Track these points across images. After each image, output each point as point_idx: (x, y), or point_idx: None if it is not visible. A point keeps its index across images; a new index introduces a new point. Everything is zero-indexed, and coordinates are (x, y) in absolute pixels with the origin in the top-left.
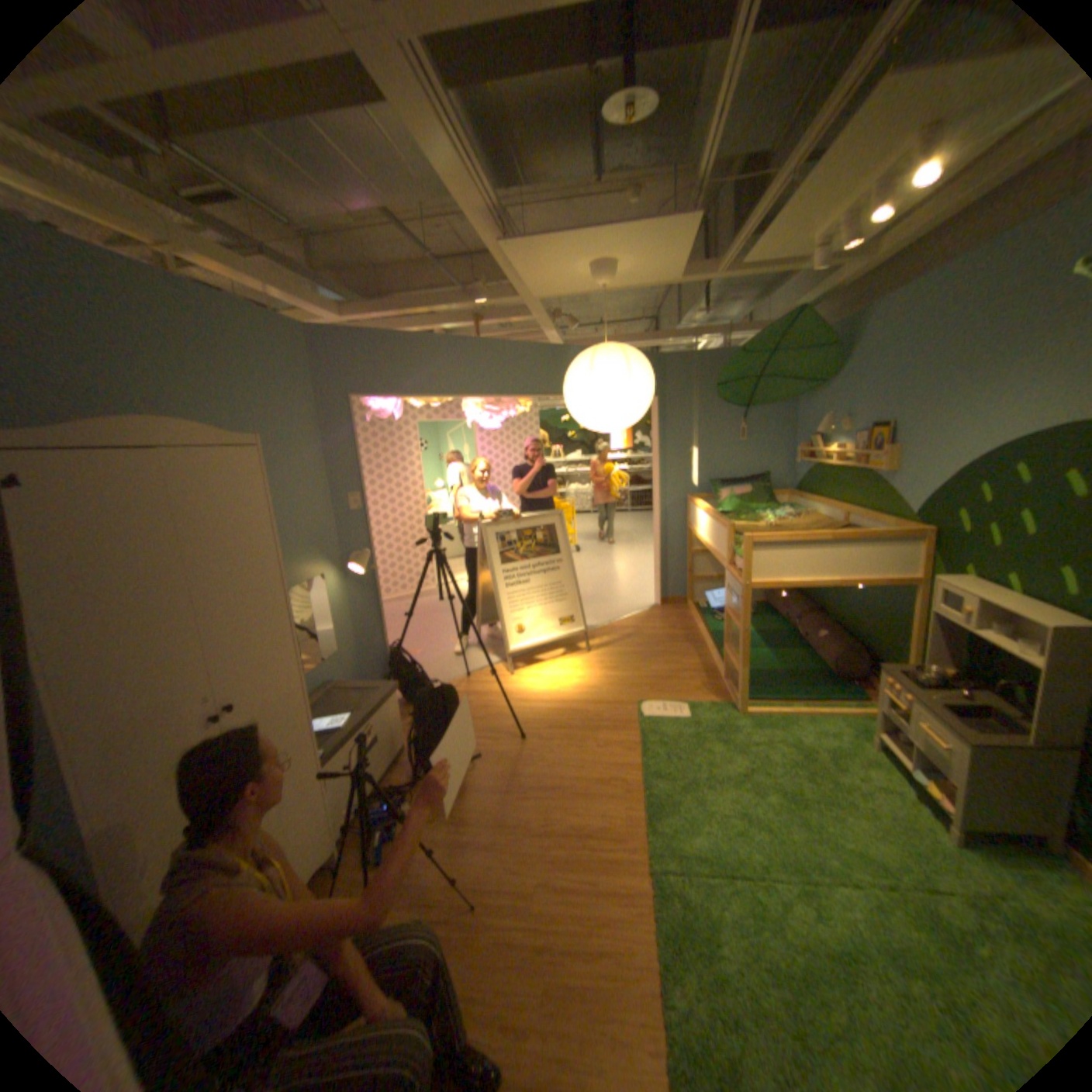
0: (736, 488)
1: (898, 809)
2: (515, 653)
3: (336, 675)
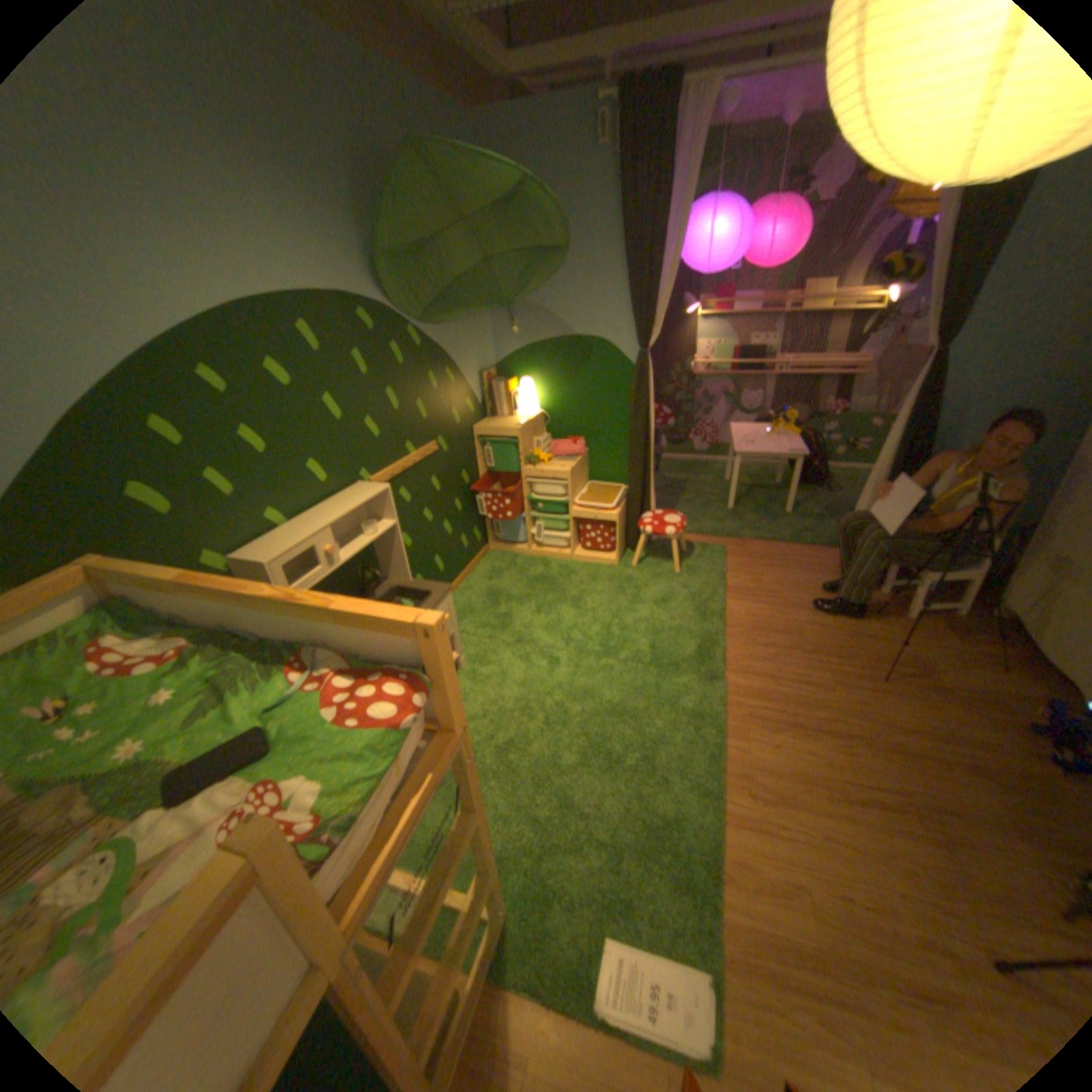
0: None
1: None
2: None
3: None
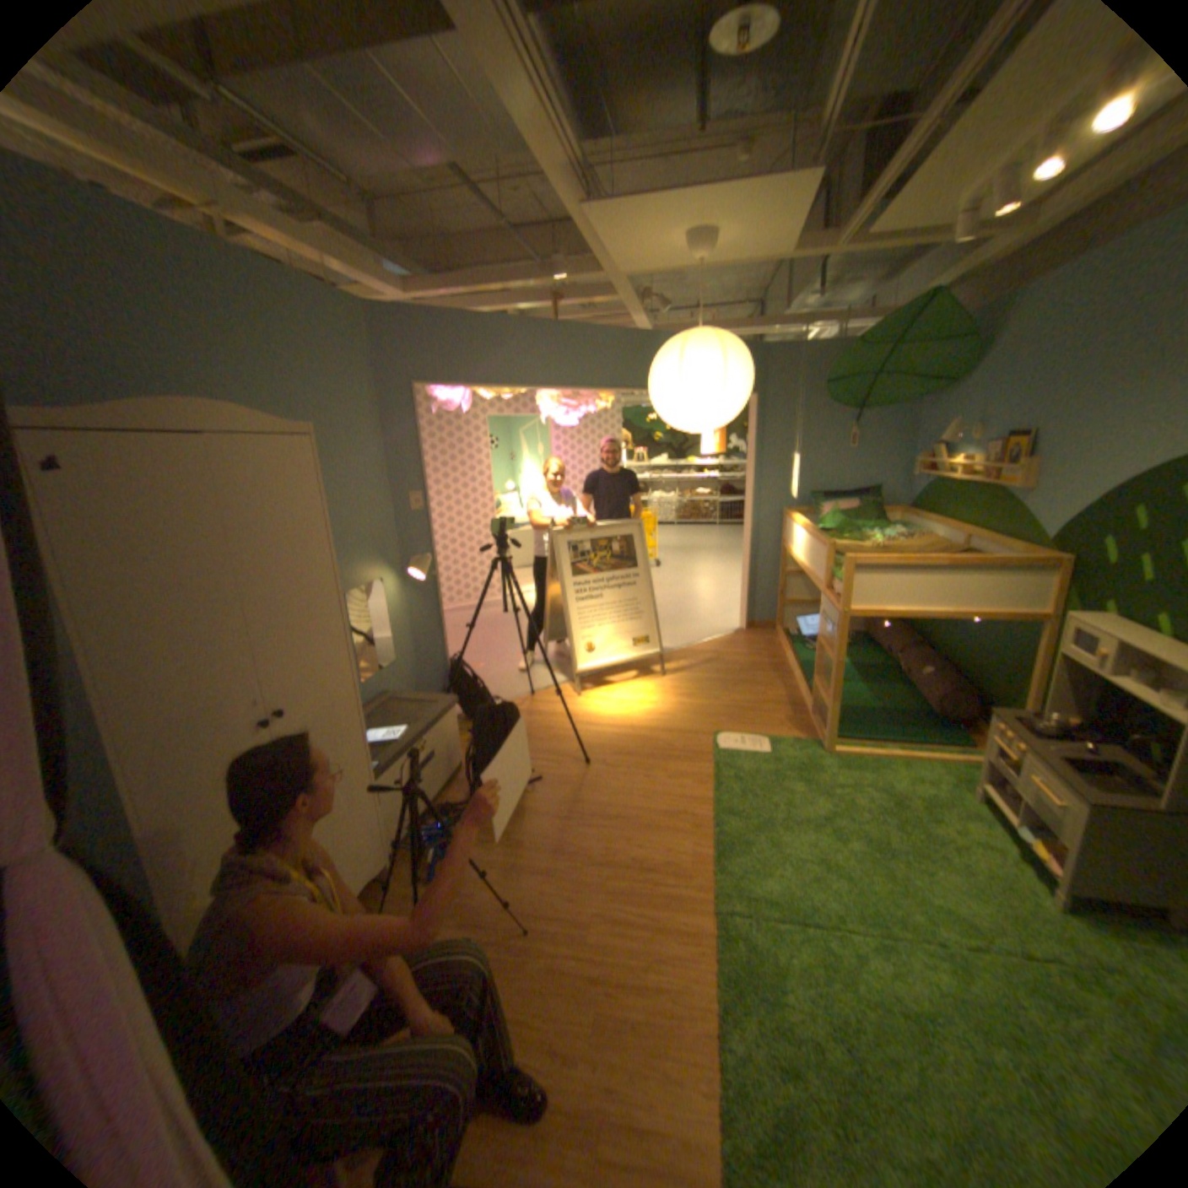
0: (841, 502)
1: (997, 868)
2: (584, 673)
3: (393, 685)
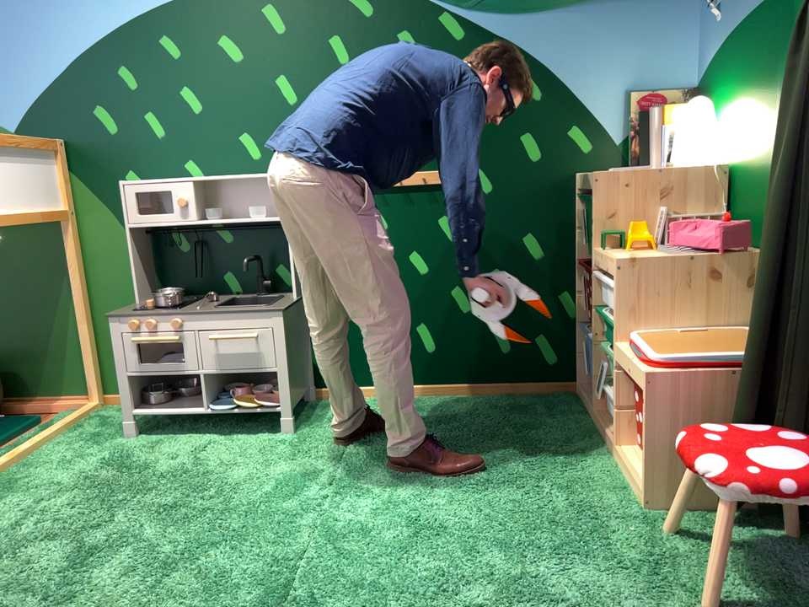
0: None
1: (227, 449)
2: None
3: None
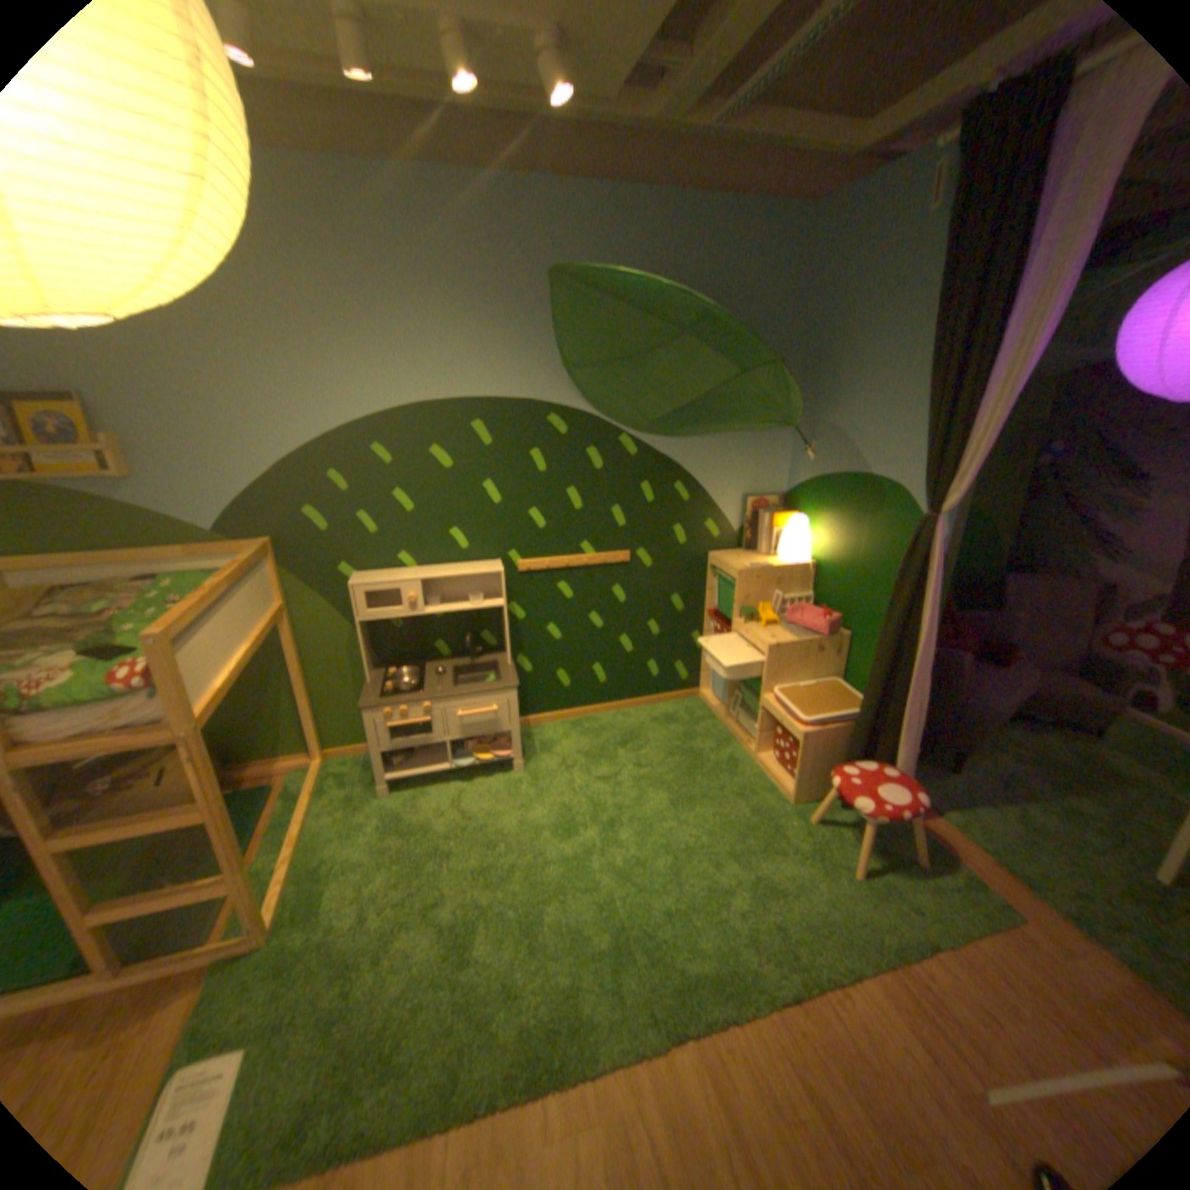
0: None
1: (478, 797)
2: None
3: None
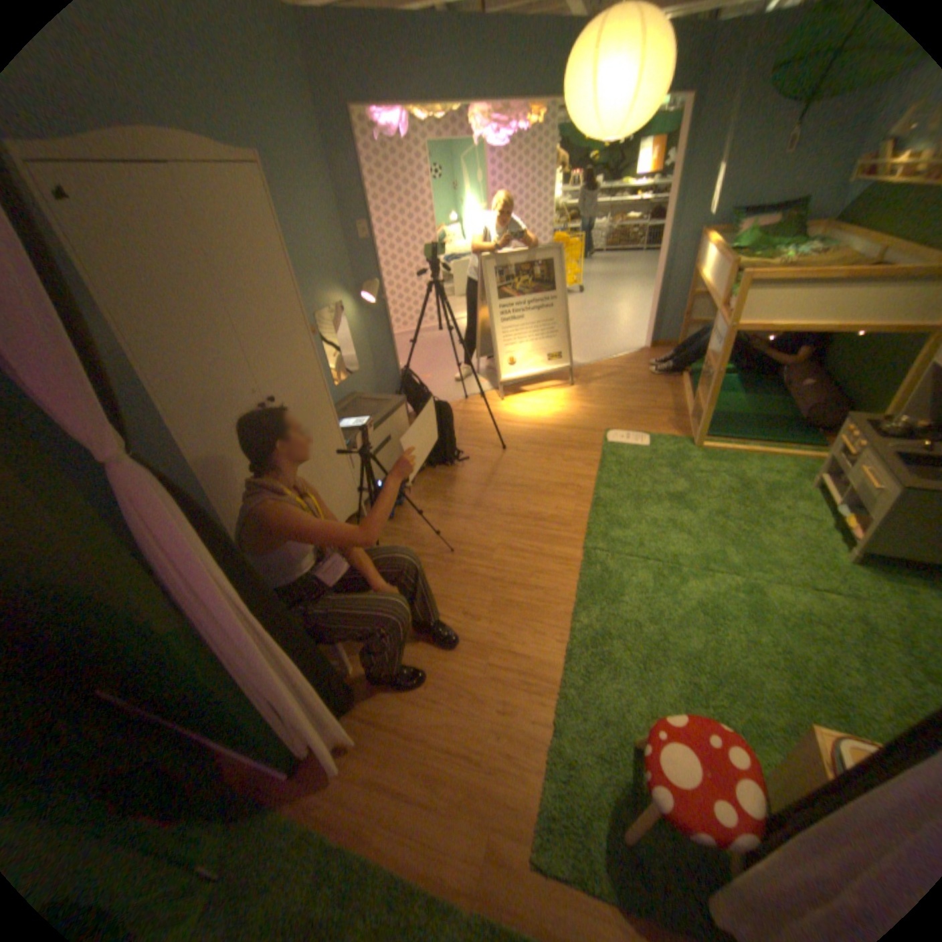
0: (762, 218)
1: (811, 532)
2: (507, 383)
3: (359, 389)
